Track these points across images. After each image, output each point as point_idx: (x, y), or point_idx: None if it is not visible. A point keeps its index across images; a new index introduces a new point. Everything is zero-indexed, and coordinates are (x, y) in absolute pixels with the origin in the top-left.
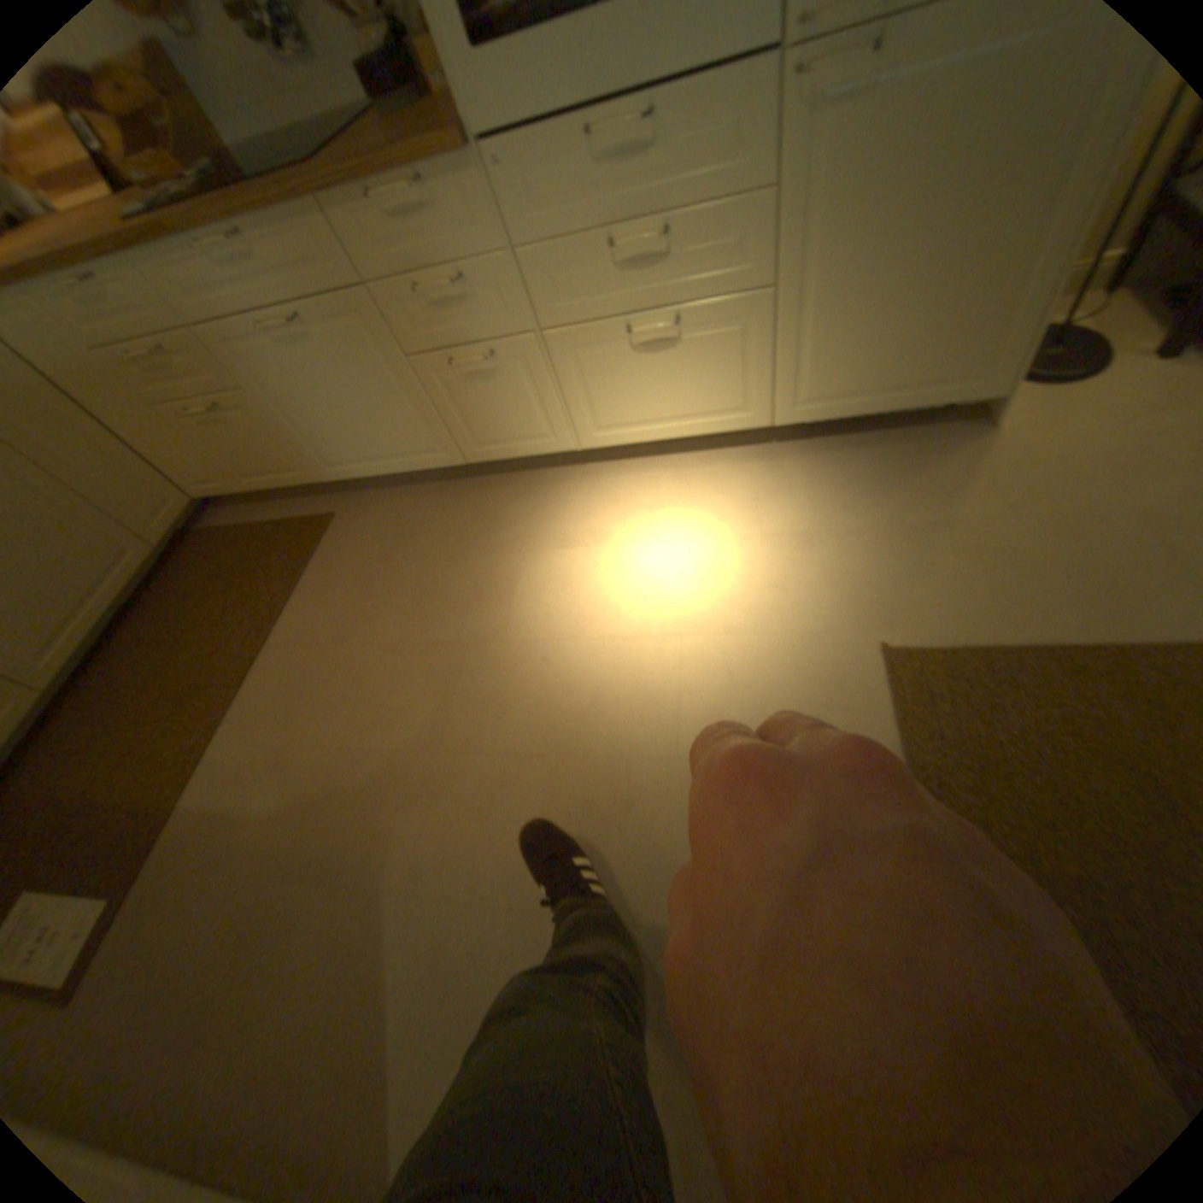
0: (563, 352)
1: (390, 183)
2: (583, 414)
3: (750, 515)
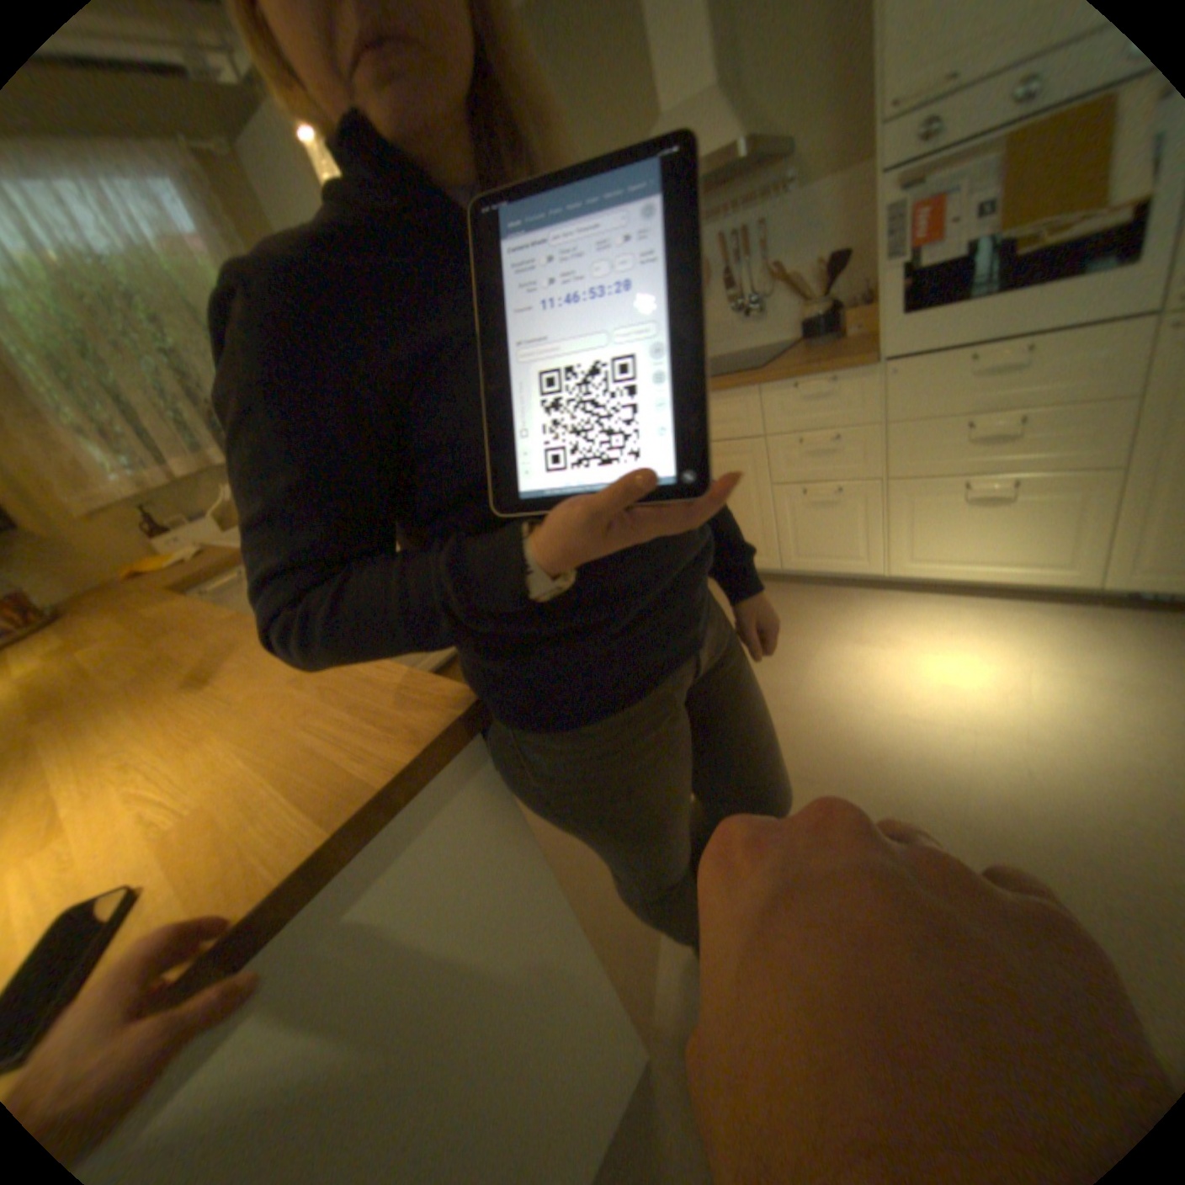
0: (904, 497)
1: (818, 379)
2: (904, 547)
3: (1069, 659)
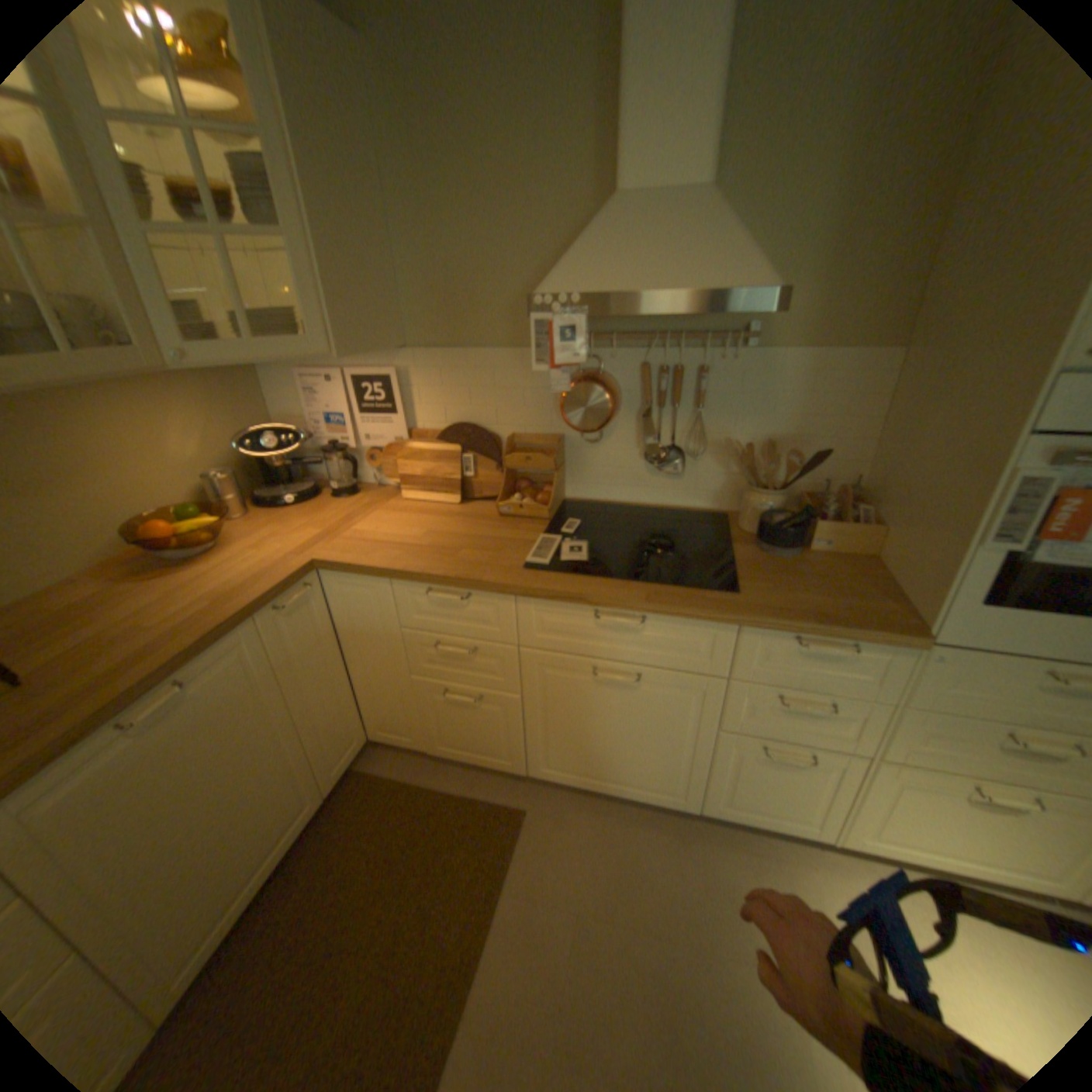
0: (893, 782)
1: (835, 644)
2: (872, 826)
3: None
